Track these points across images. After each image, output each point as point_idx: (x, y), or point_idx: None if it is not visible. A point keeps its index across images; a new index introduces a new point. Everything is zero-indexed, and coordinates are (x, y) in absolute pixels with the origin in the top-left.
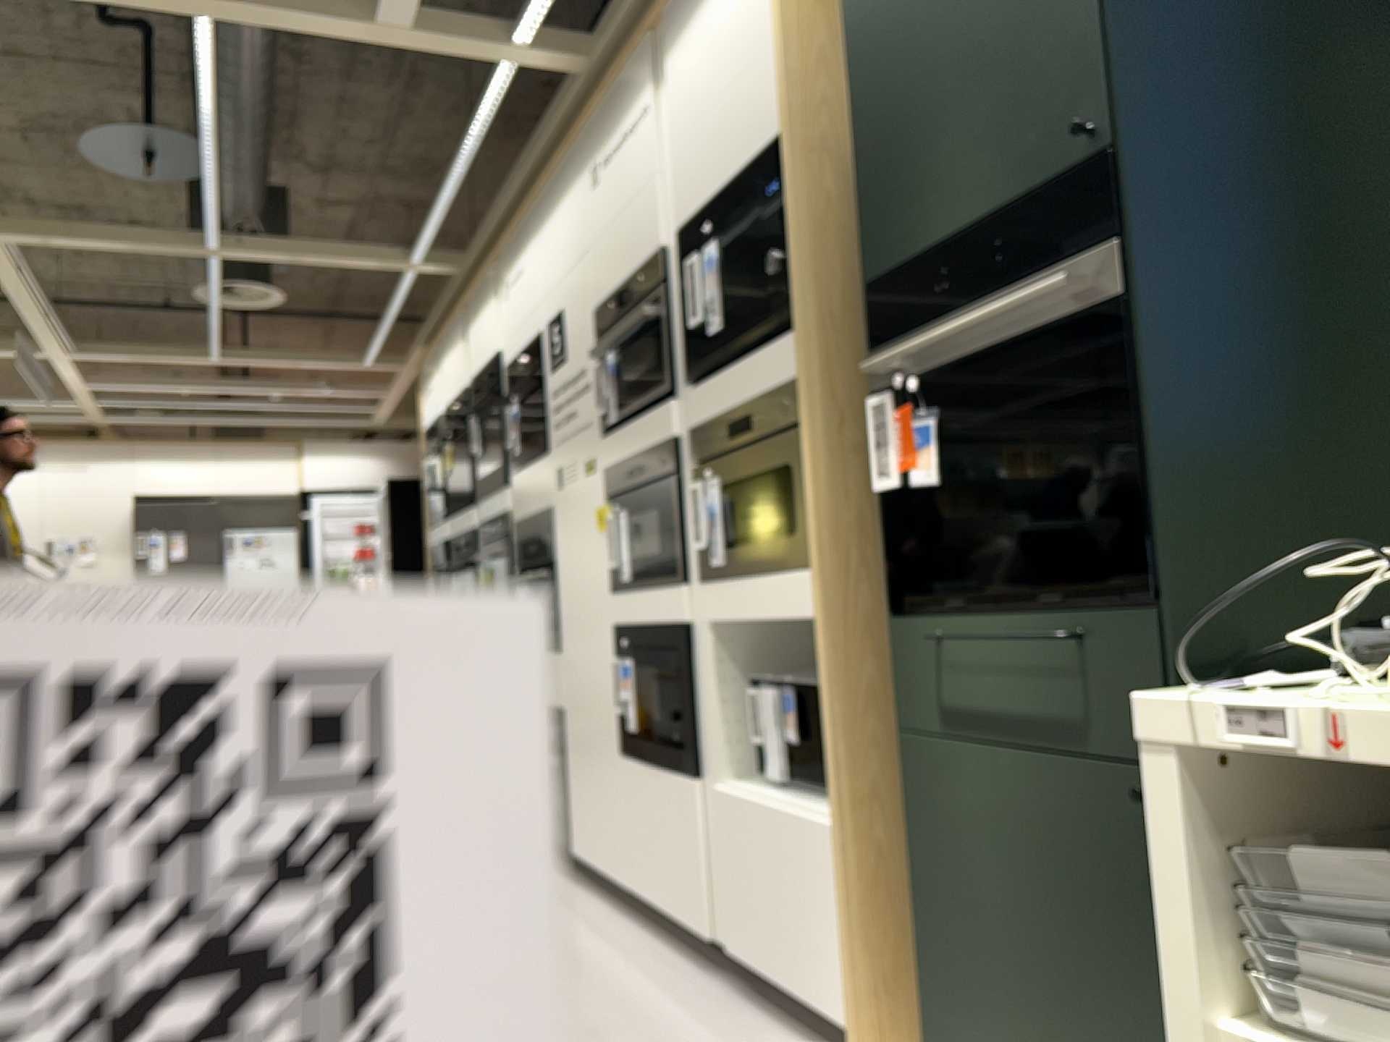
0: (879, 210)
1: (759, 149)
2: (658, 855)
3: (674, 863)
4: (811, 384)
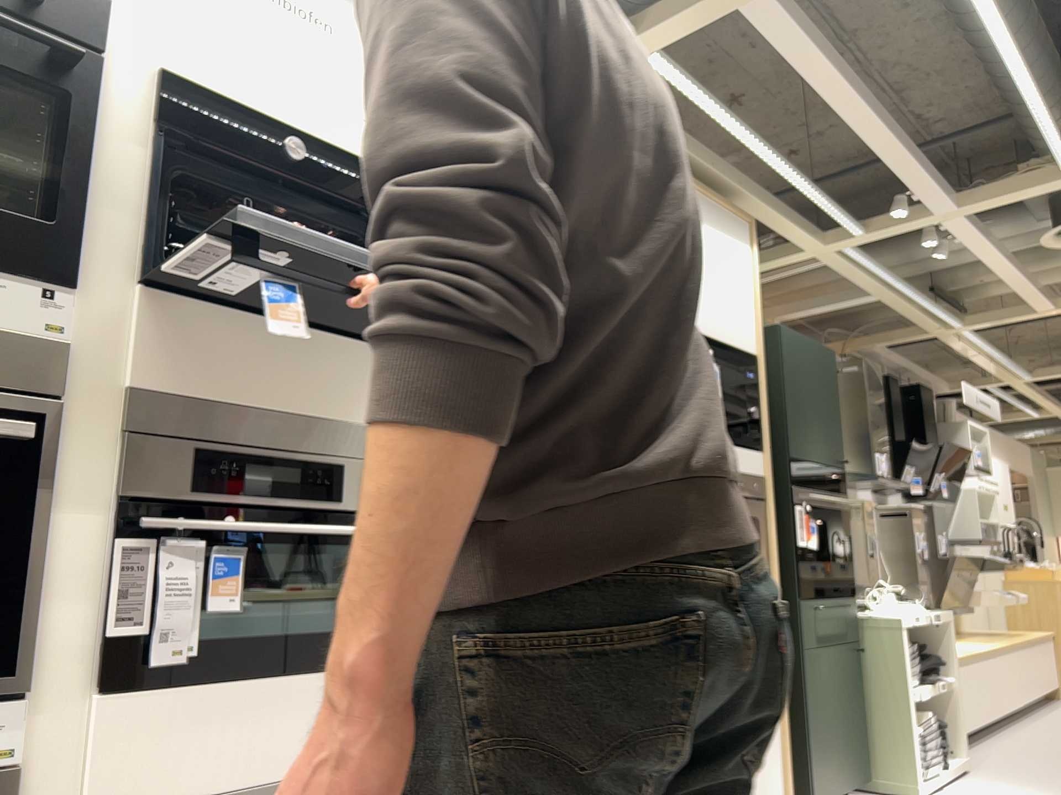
0: (791, 430)
1: (739, 345)
2: None
3: None
4: (766, 482)
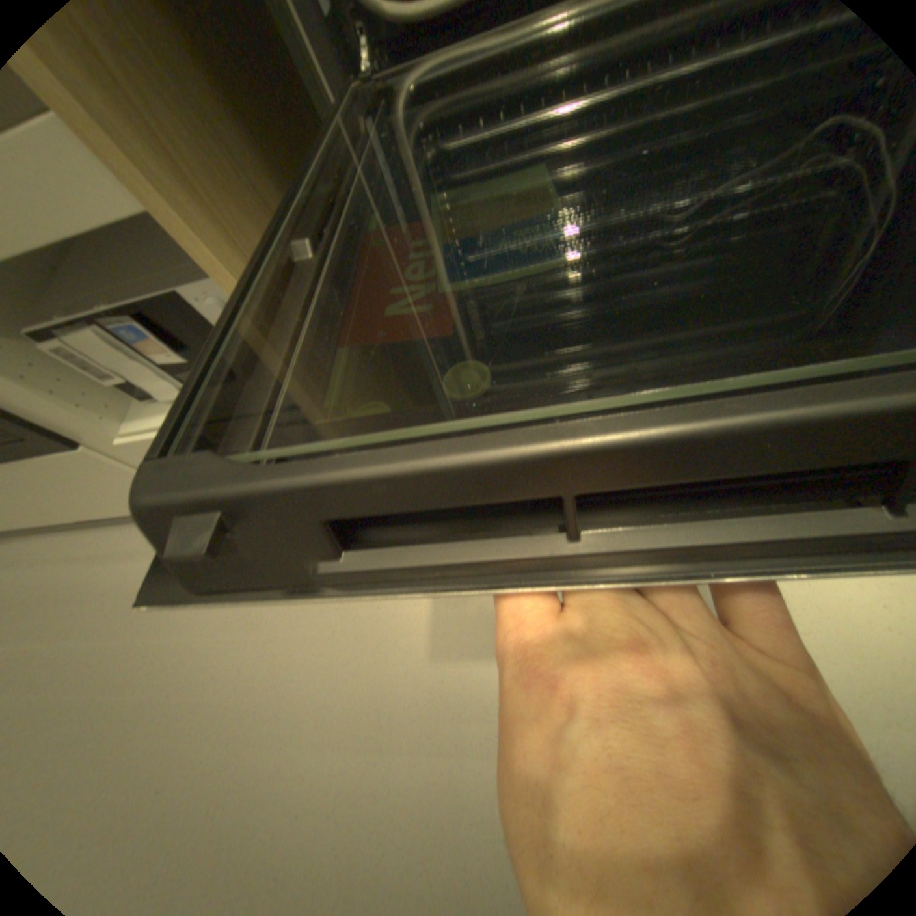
0: None
1: None
2: (85, 499)
3: (114, 495)
4: None
